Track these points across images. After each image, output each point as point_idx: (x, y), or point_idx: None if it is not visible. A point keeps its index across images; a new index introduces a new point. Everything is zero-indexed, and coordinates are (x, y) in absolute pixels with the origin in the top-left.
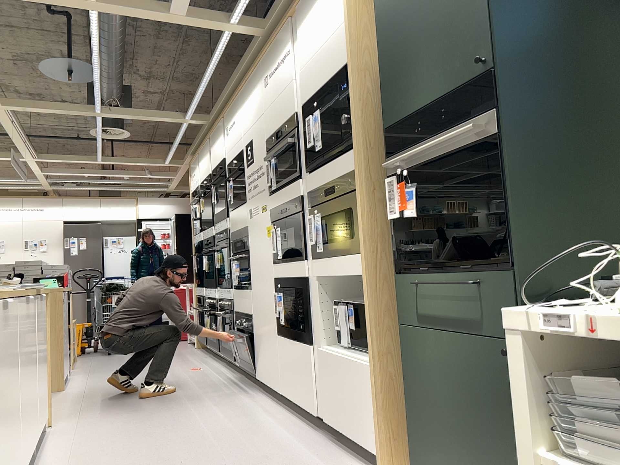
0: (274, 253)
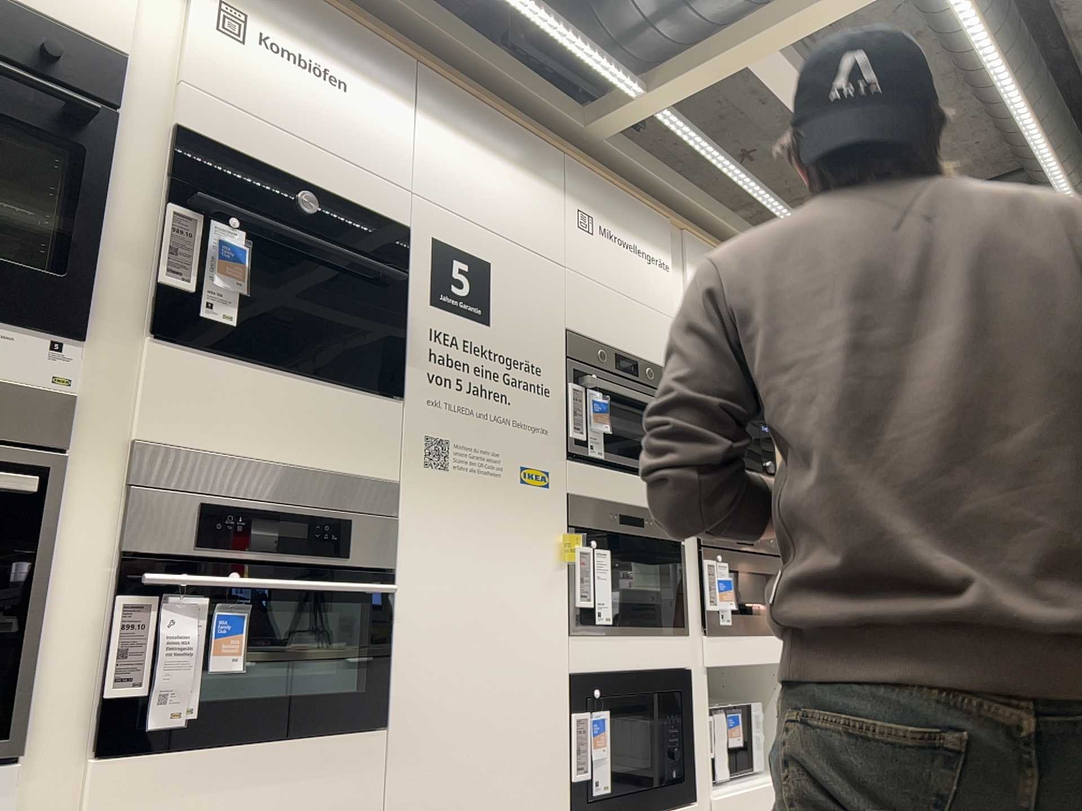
0: (580, 607)
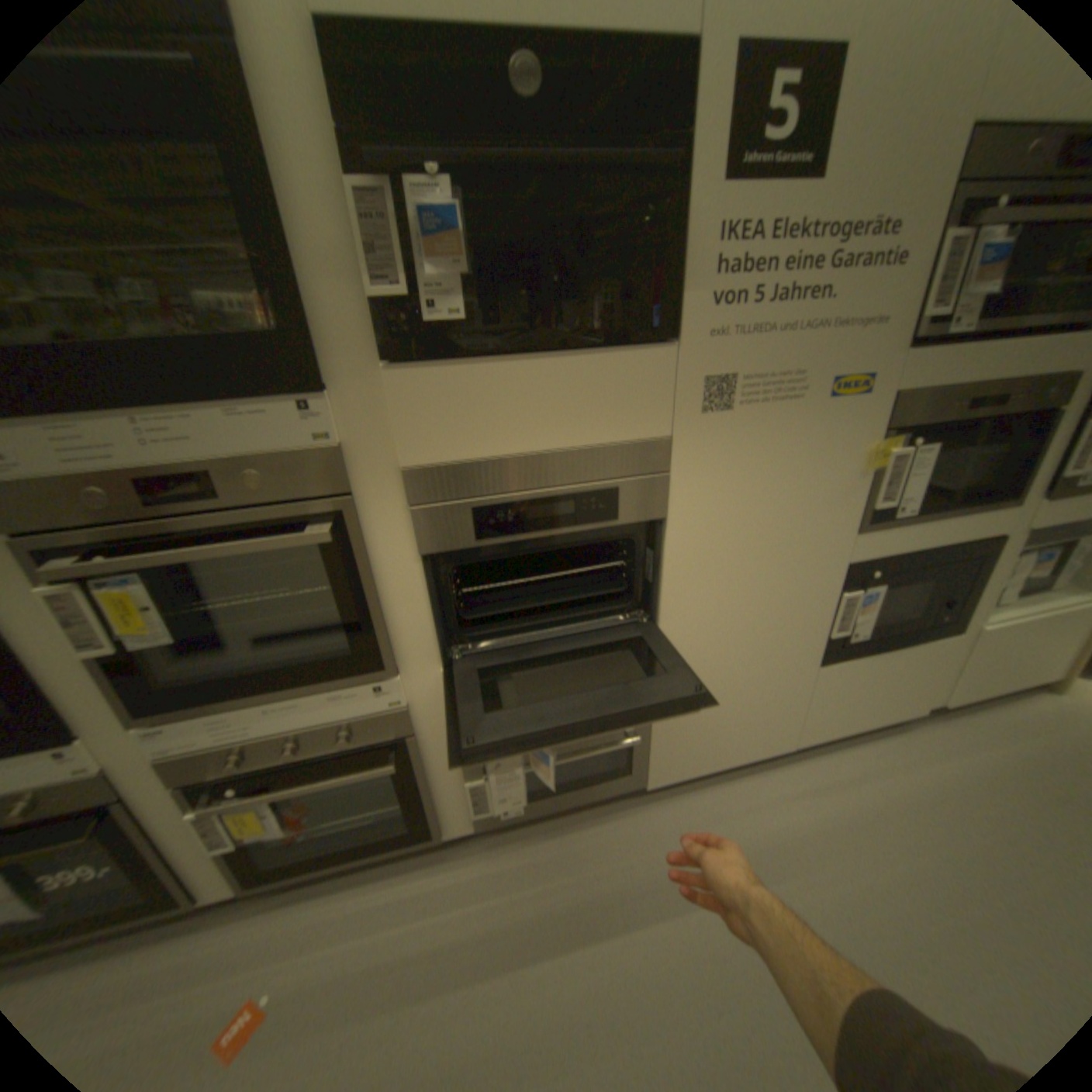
0: (880, 508)
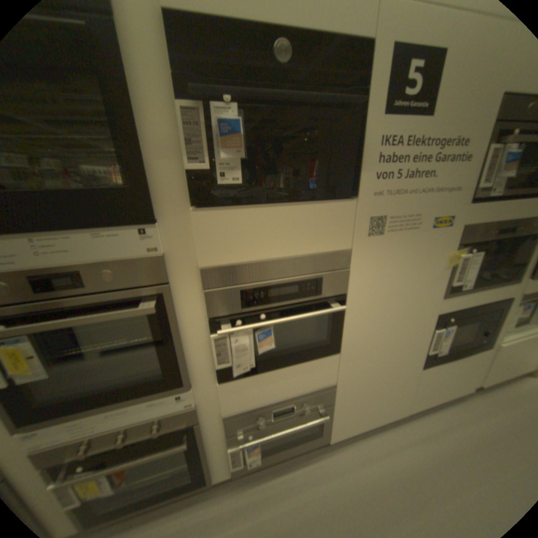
0: (455, 286)
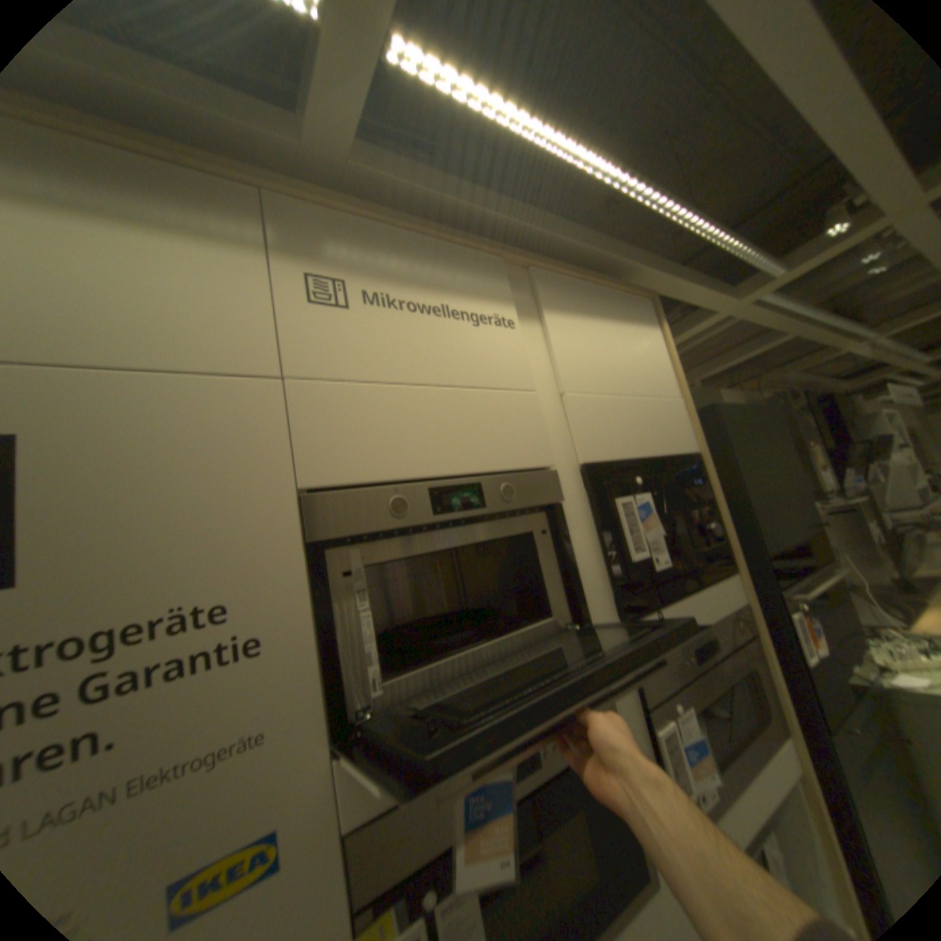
0: None
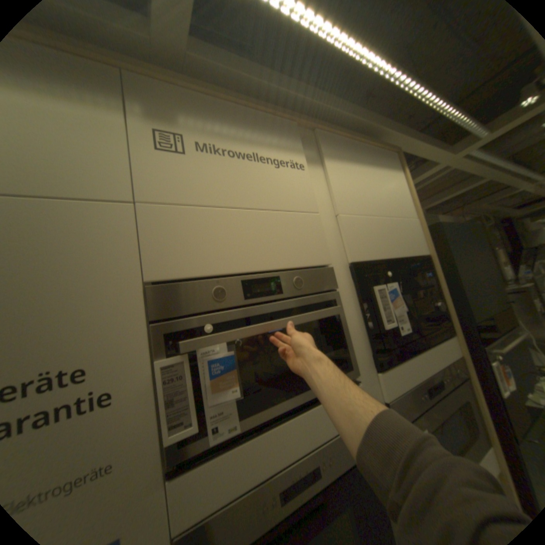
0: None
